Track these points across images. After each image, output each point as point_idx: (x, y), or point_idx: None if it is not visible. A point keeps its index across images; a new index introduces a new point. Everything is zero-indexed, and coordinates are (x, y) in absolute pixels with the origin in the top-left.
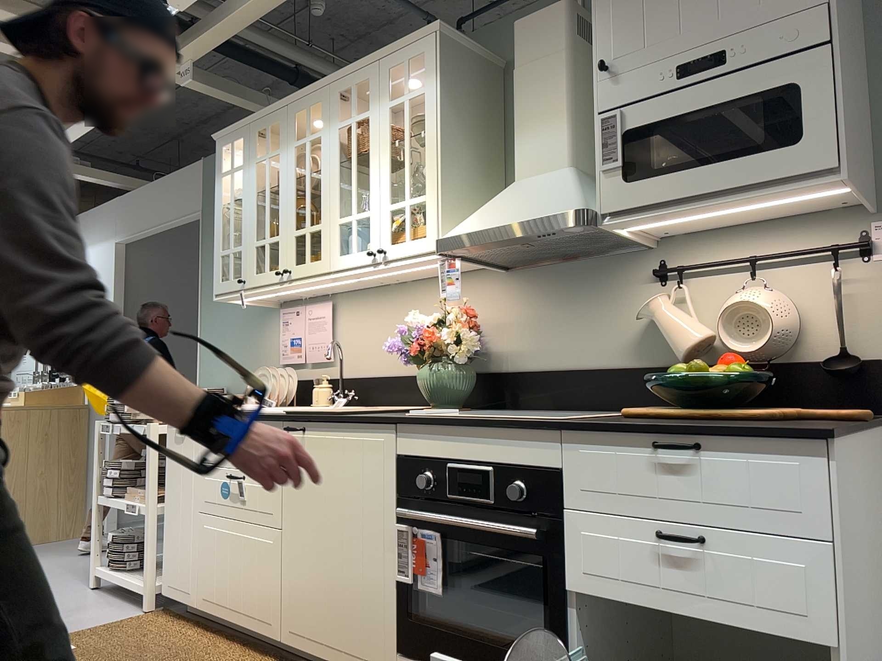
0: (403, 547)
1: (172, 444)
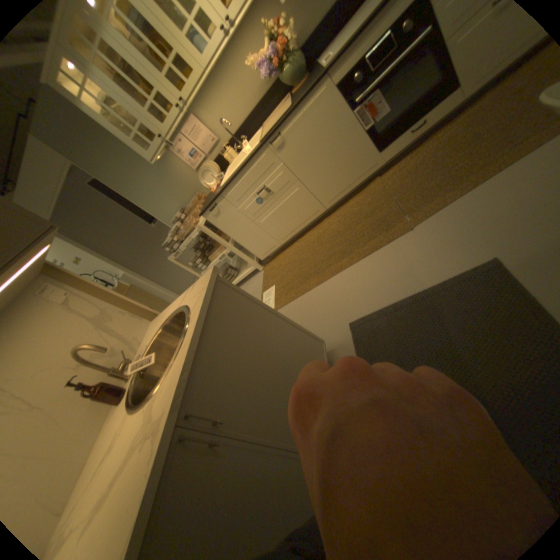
0: (363, 114)
1: (216, 219)
